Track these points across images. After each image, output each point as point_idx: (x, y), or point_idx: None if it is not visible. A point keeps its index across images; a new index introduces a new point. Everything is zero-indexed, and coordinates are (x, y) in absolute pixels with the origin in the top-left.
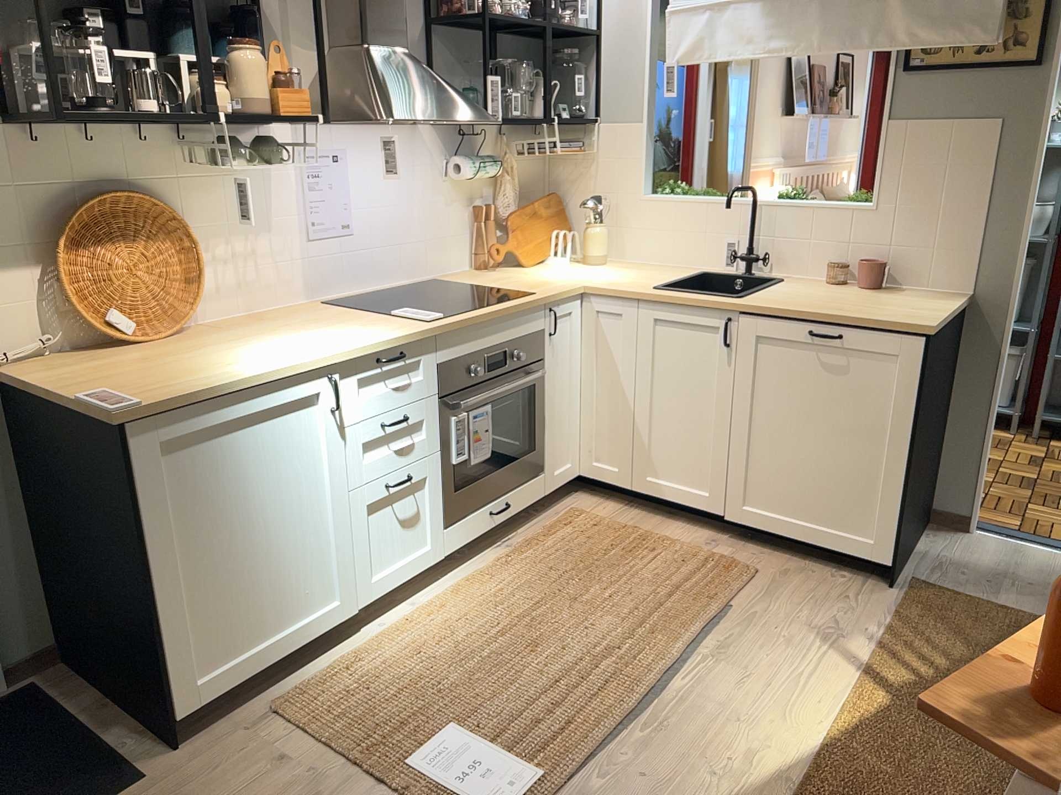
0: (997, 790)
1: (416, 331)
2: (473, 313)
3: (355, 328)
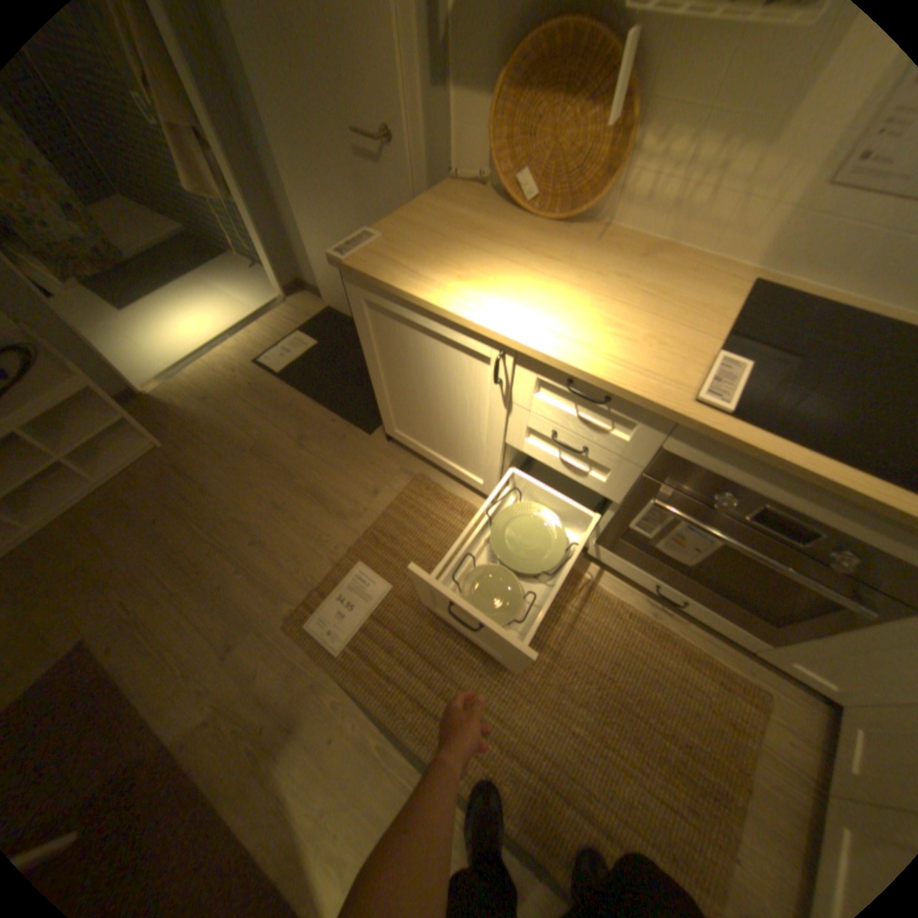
0: None
1: (638, 393)
2: (792, 450)
3: (633, 332)
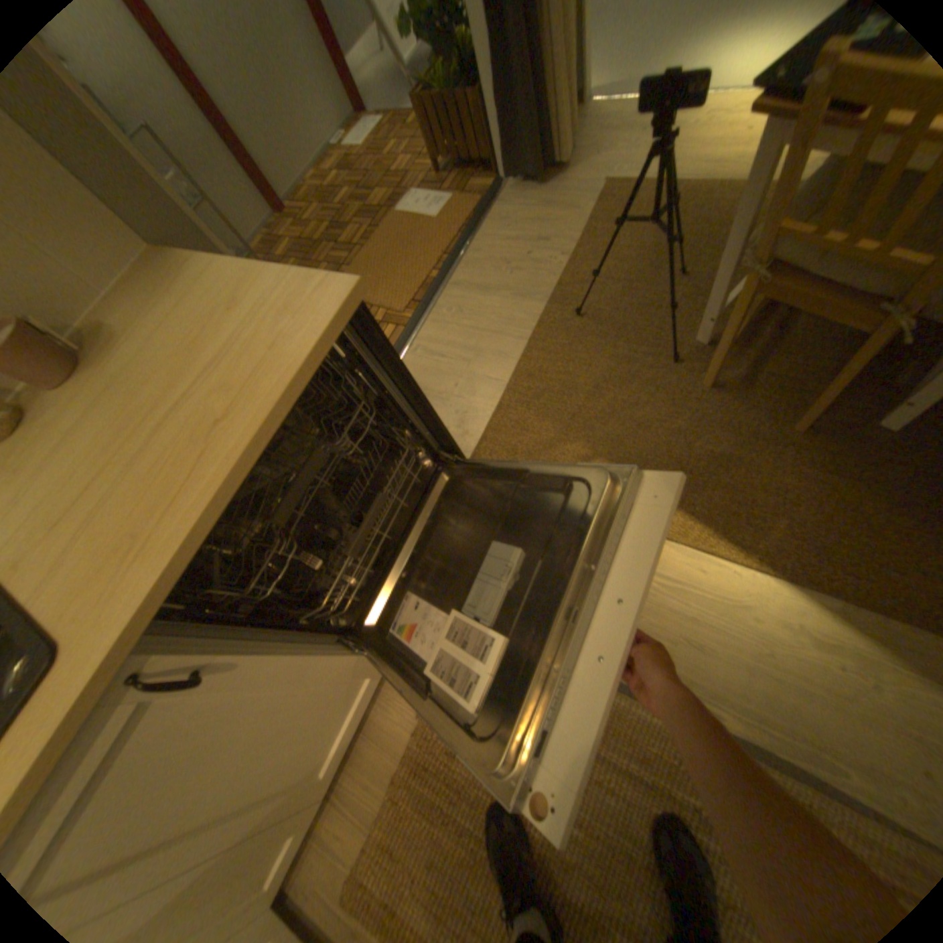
0: (766, 455)
1: None
2: None
3: None
